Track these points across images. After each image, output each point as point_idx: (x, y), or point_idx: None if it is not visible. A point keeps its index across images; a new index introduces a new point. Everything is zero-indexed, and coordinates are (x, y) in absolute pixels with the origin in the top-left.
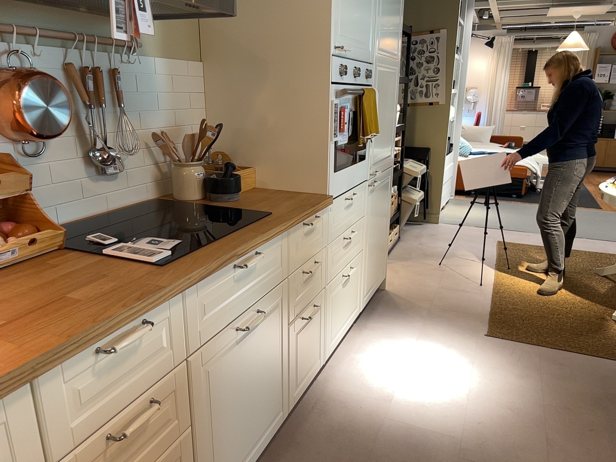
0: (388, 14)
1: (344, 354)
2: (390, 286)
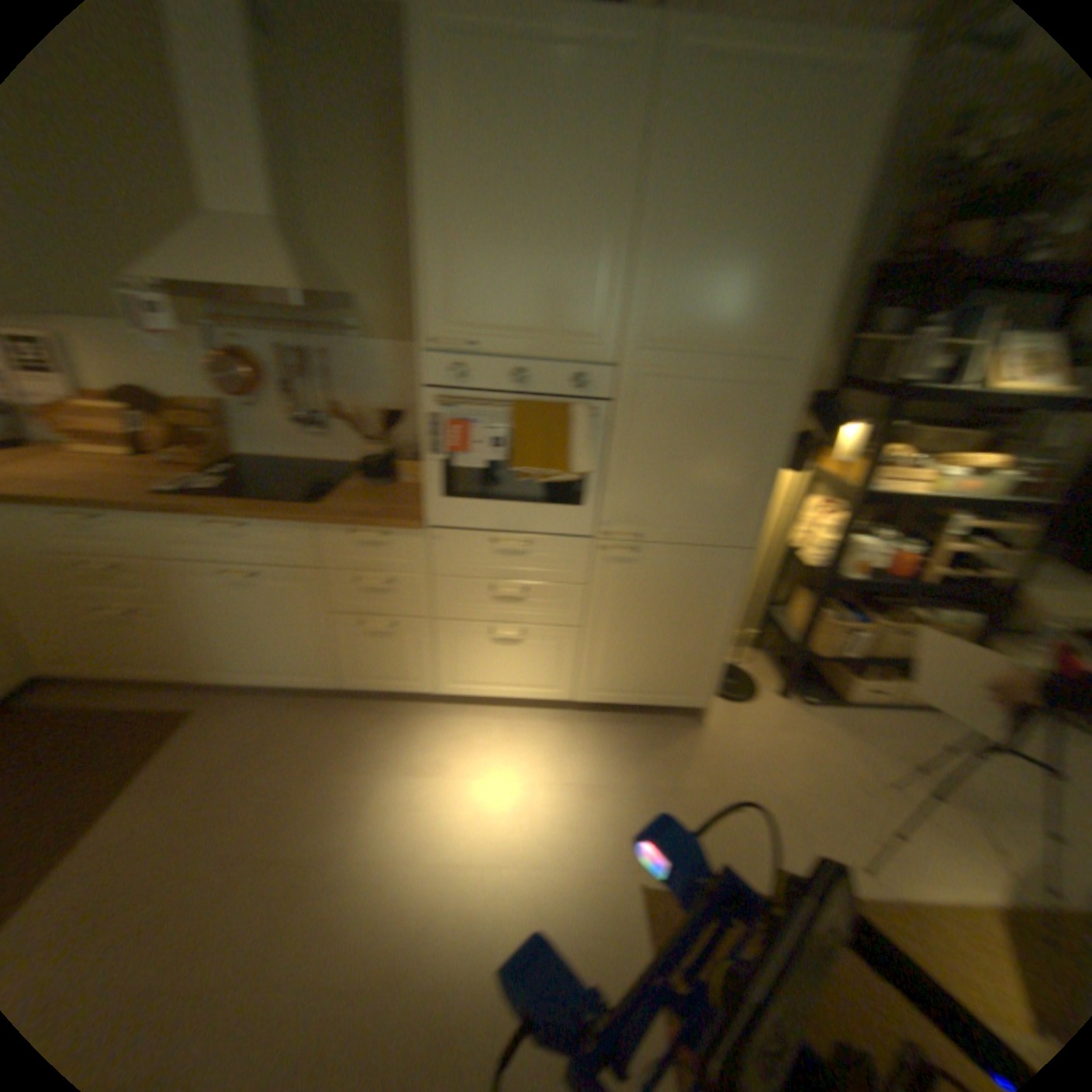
0: (714, 267)
1: (497, 717)
2: (726, 730)
